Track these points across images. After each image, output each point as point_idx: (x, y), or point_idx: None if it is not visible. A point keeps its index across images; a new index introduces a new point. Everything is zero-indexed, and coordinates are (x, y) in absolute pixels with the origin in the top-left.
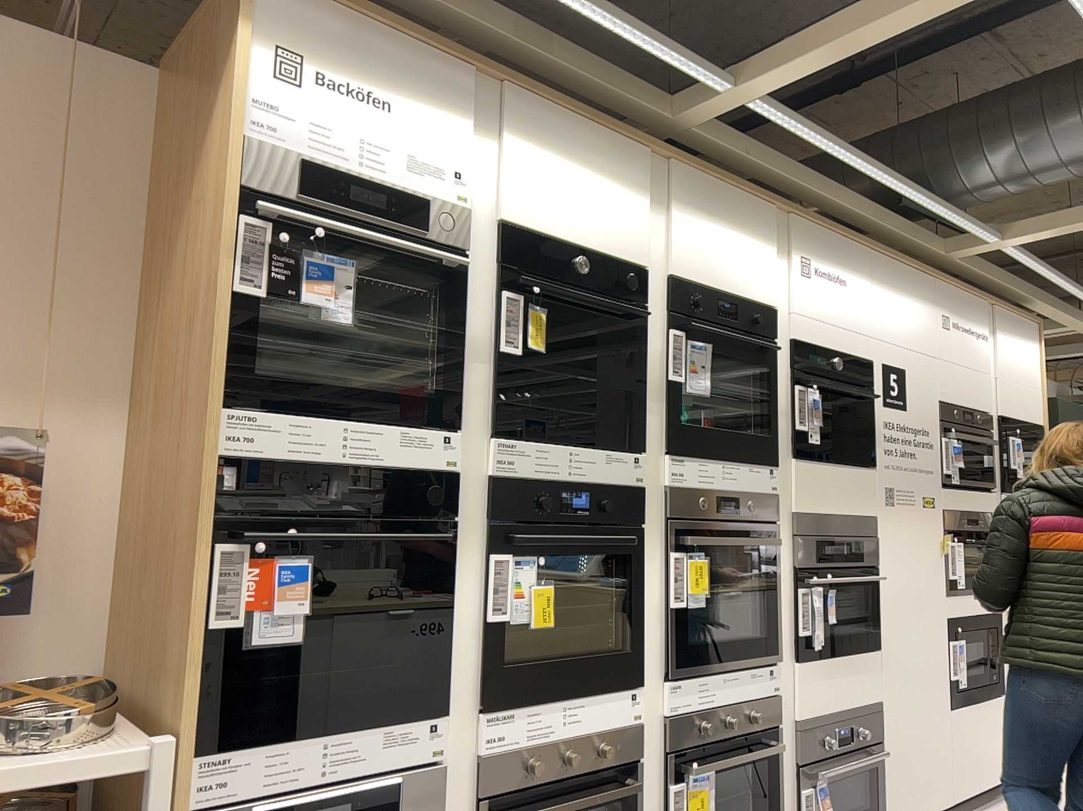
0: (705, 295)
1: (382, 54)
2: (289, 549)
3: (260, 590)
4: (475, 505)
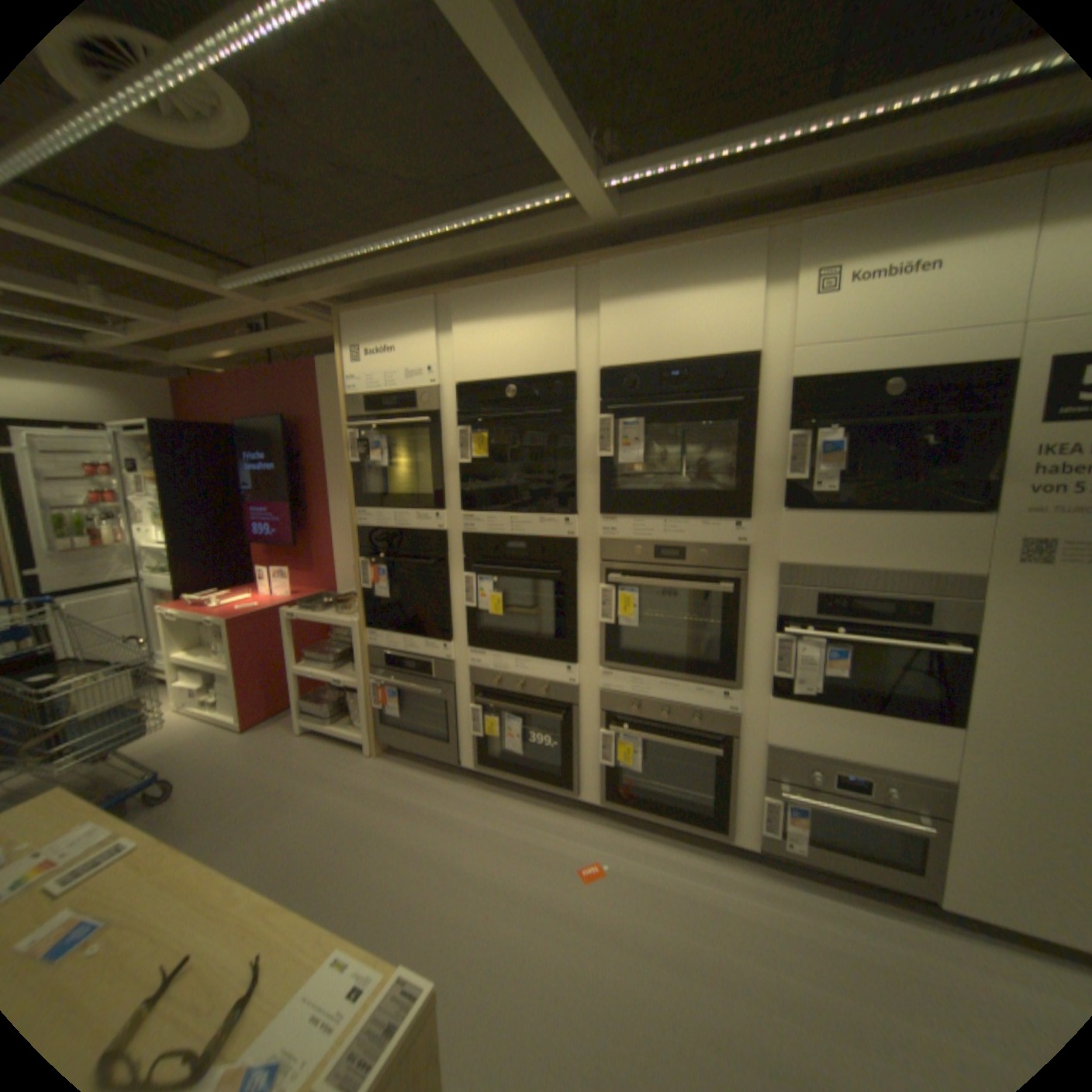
0: (656, 365)
1: (380, 316)
2: (376, 566)
3: (369, 581)
4: (456, 551)
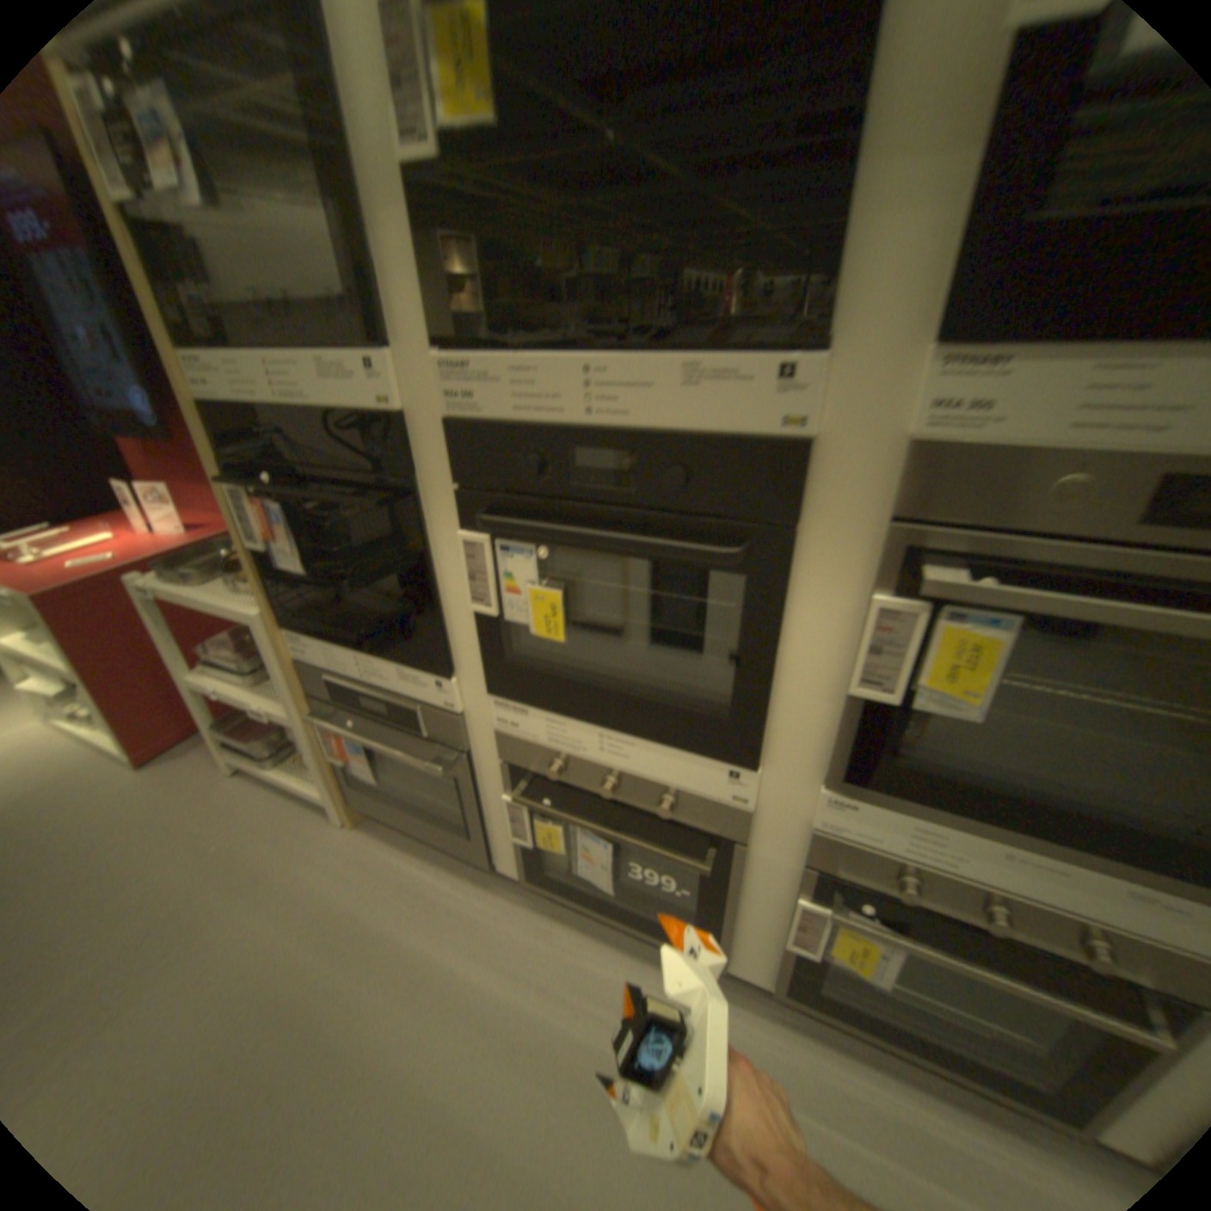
0: None
1: None
2: (261, 495)
3: (256, 529)
4: (436, 461)
